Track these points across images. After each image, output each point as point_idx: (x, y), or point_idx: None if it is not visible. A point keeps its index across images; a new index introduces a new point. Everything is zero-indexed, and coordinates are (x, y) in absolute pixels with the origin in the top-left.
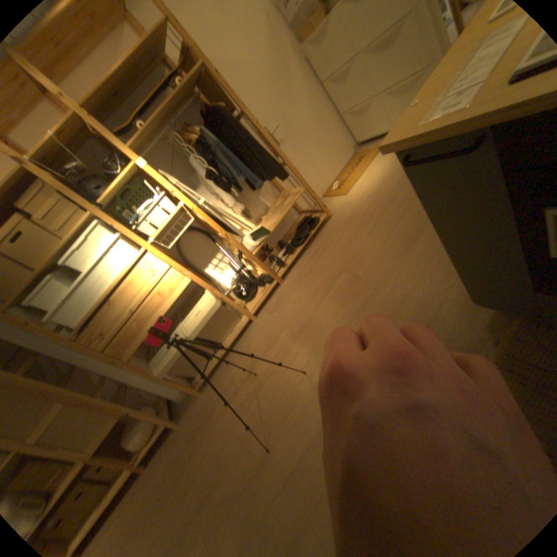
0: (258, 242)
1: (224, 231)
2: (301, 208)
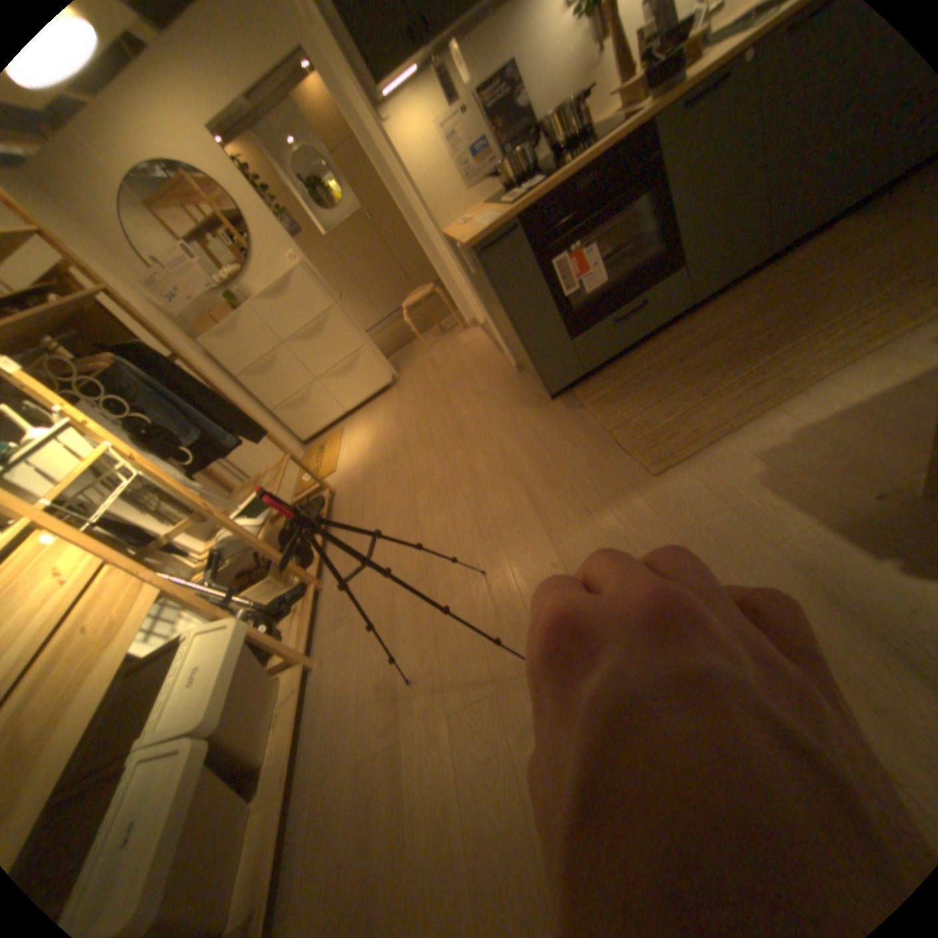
0: (261, 519)
1: (199, 498)
2: None
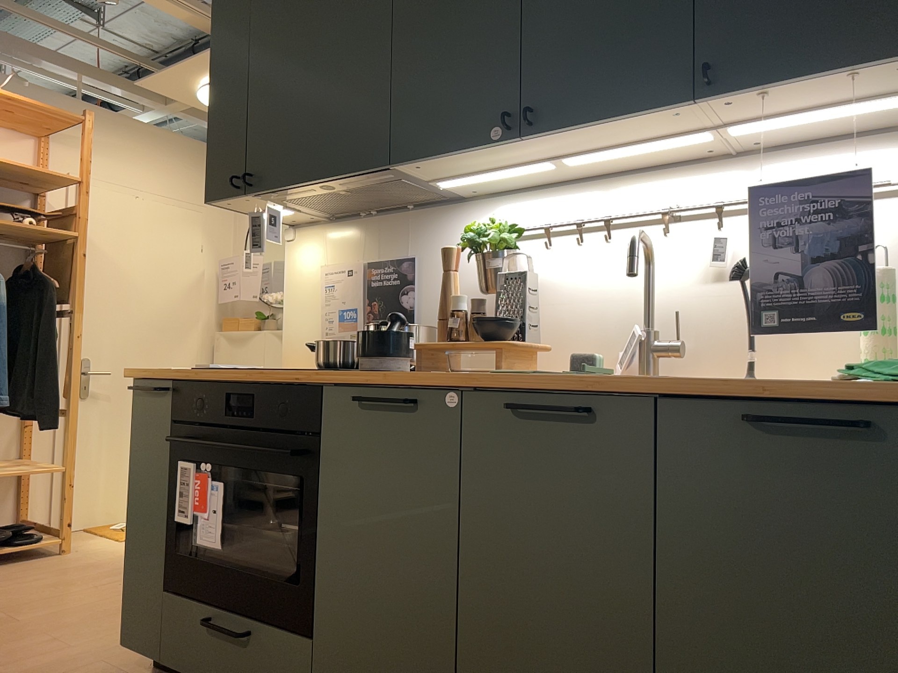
0: None
1: None
2: (28, 517)
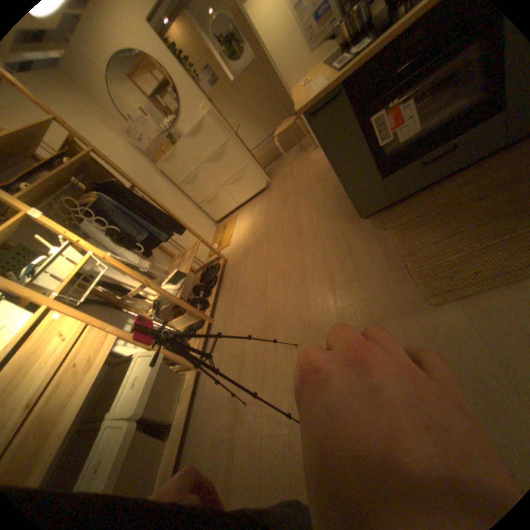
0: (179, 285)
1: (143, 277)
2: (195, 268)
